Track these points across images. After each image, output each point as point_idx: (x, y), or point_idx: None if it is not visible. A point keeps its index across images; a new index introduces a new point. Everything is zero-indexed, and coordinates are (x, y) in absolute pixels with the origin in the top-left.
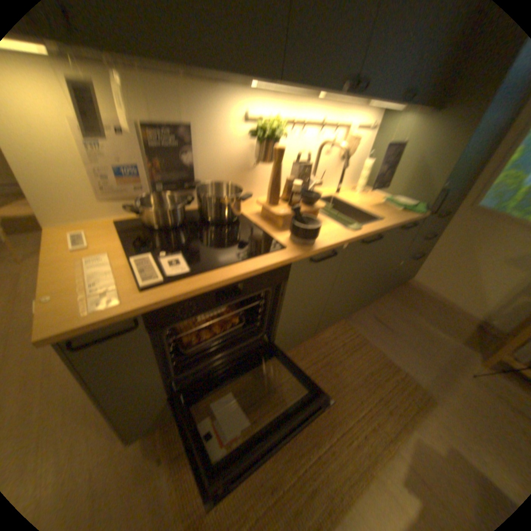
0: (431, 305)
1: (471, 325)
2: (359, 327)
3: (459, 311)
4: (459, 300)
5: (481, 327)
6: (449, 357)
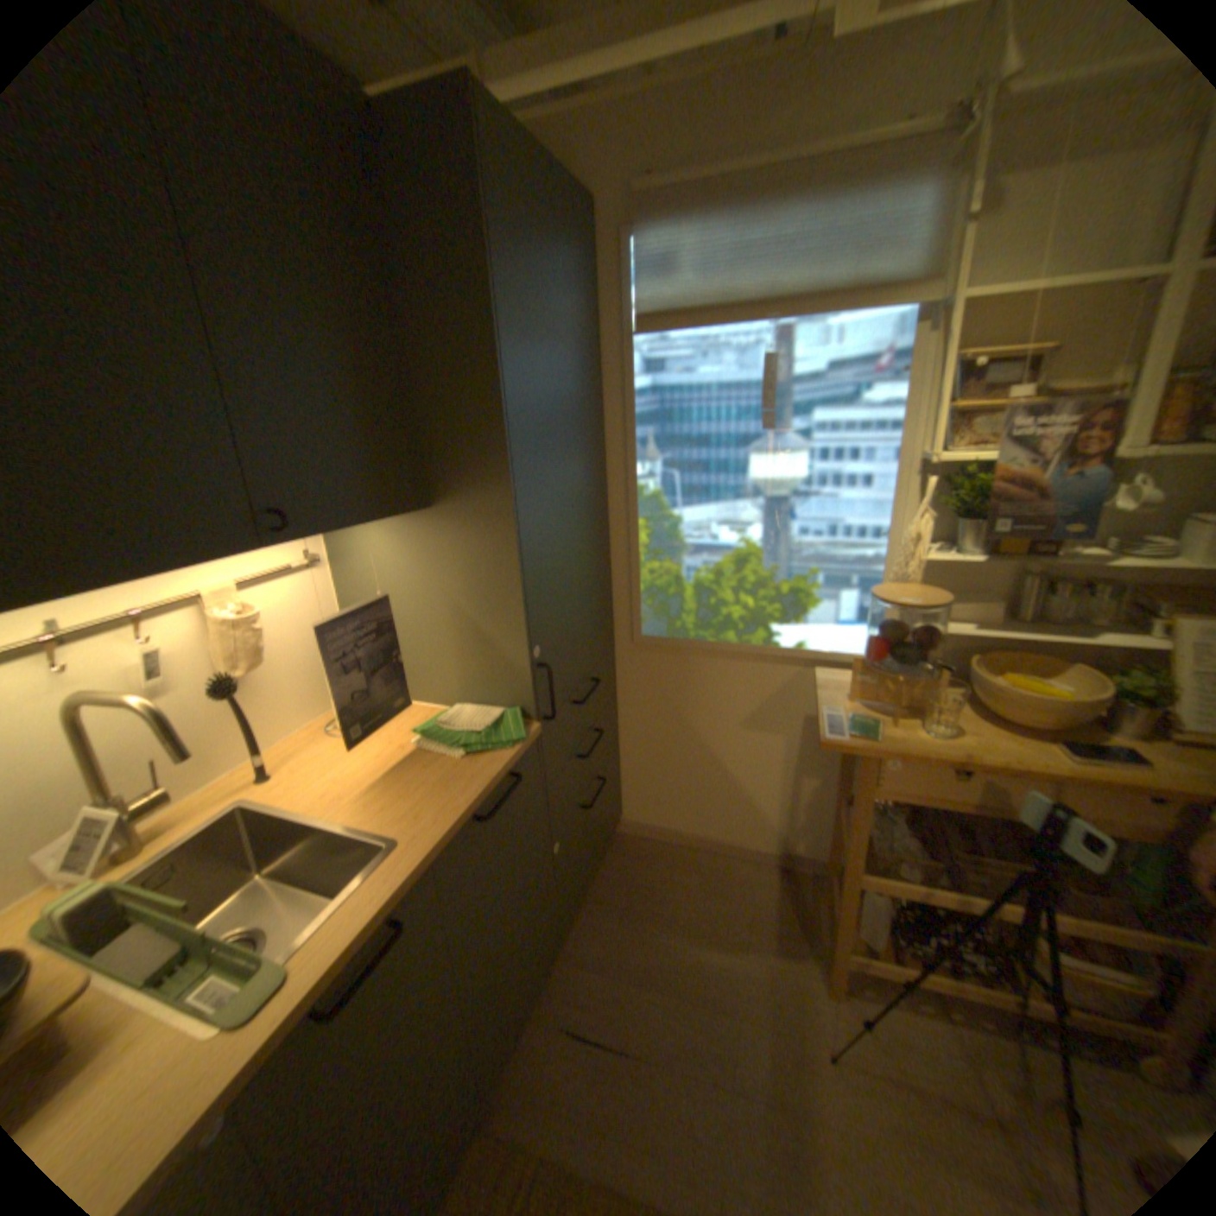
0: (680, 875)
1: (768, 878)
2: (532, 1127)
3: (735, 856)
4: (722, 833)
5: (785, 870)
6: (767, 1036)
